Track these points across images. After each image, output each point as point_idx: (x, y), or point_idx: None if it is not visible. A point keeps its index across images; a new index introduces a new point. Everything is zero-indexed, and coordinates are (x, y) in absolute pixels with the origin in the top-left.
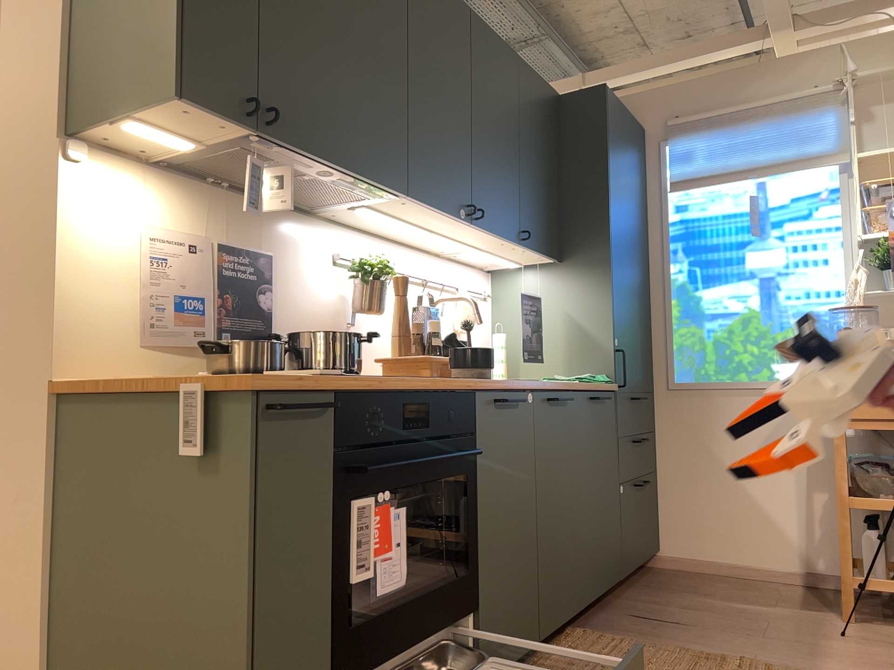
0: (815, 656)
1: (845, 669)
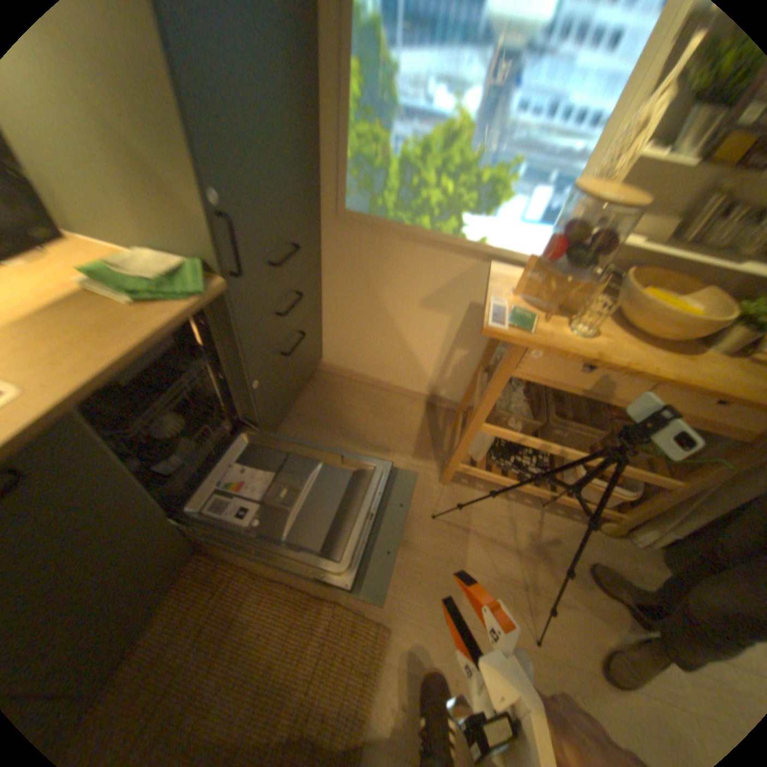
0: (400, 575)
1: (418, 604)
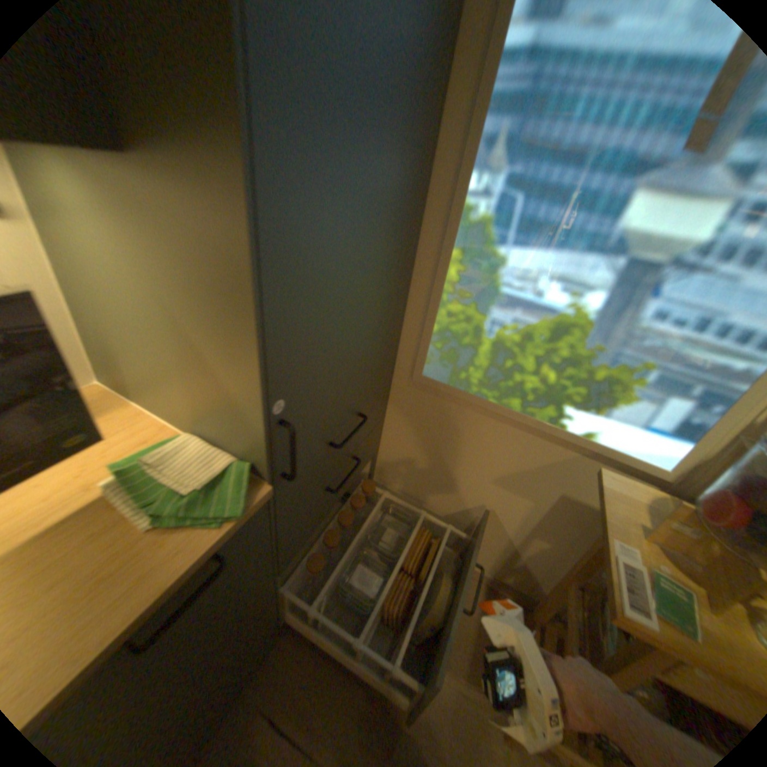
0: None
1: None
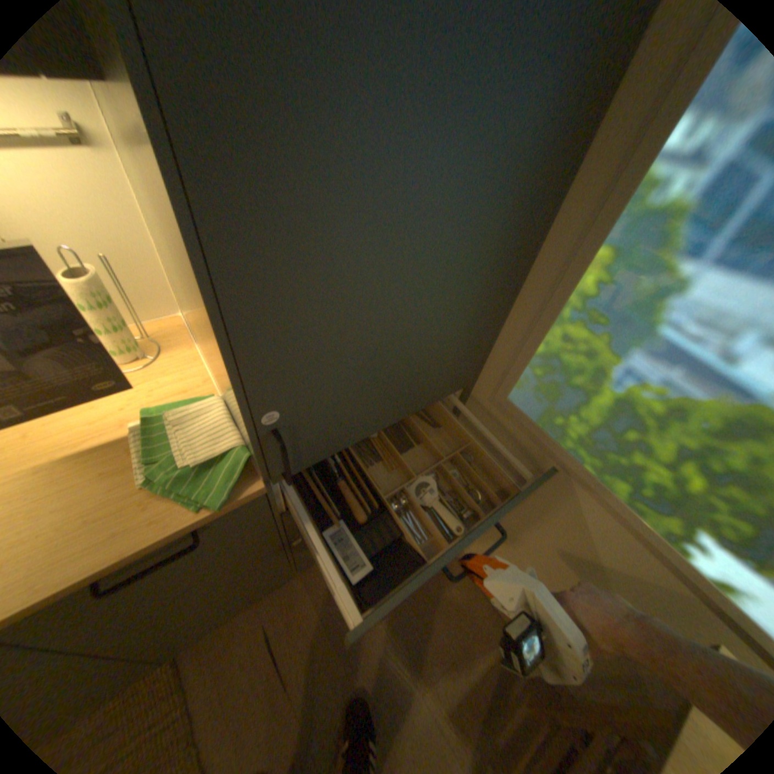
0: None
1: None
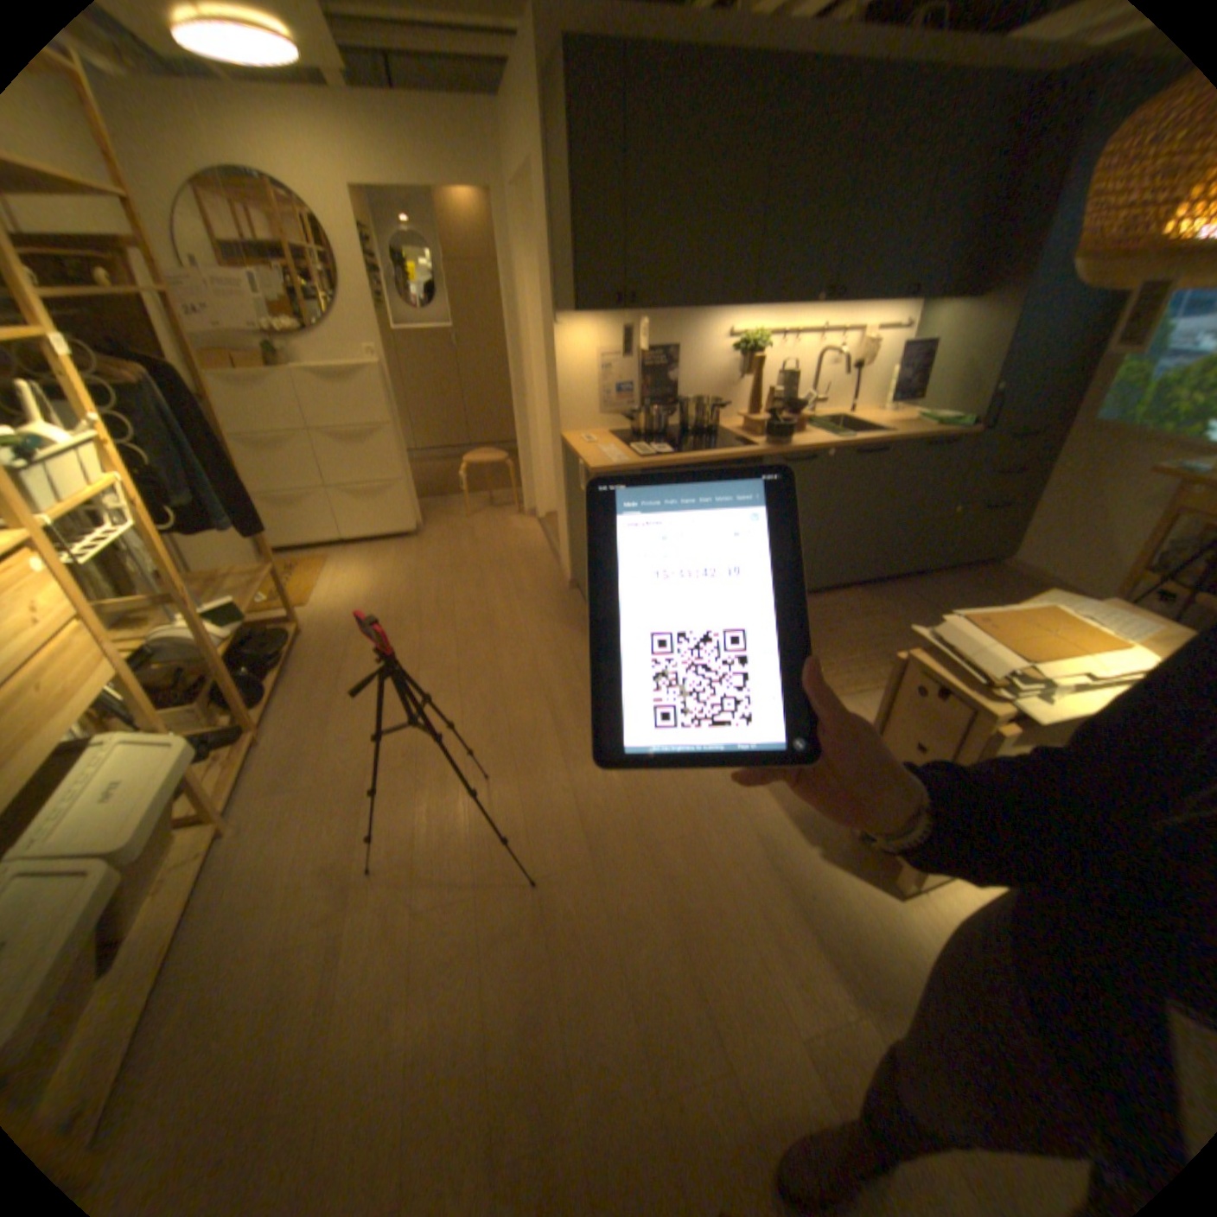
0: None
1: None
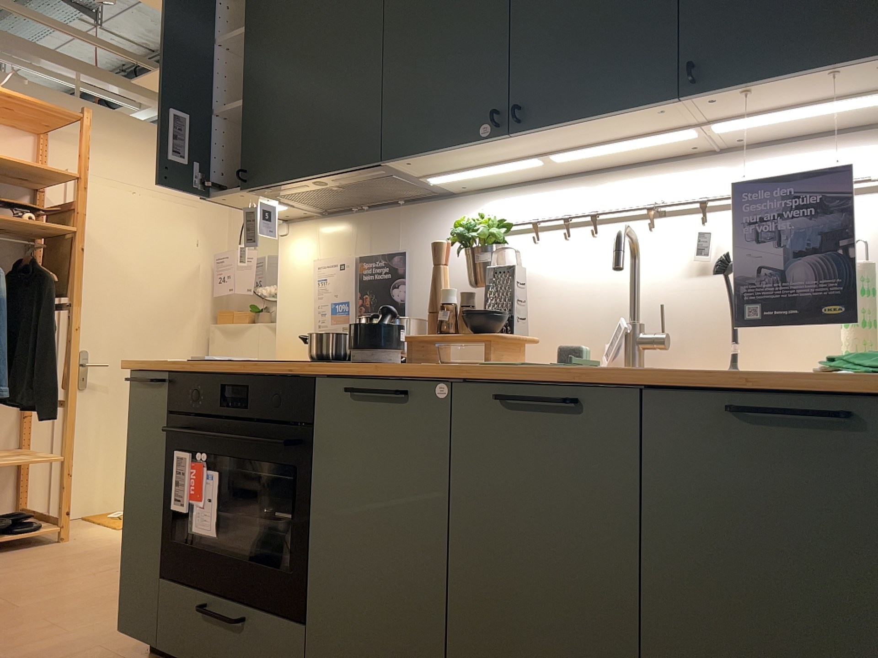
0: None
1: None
